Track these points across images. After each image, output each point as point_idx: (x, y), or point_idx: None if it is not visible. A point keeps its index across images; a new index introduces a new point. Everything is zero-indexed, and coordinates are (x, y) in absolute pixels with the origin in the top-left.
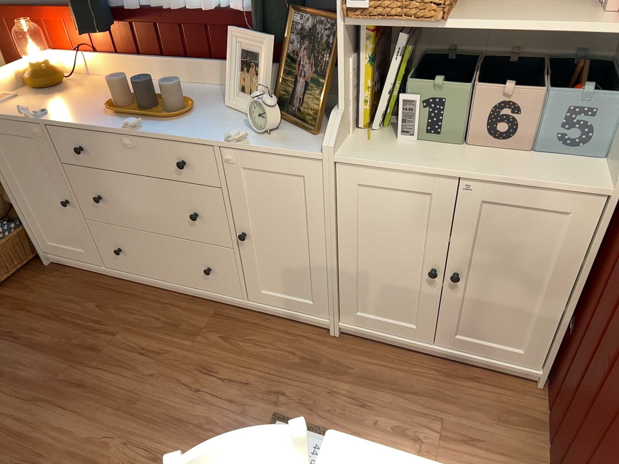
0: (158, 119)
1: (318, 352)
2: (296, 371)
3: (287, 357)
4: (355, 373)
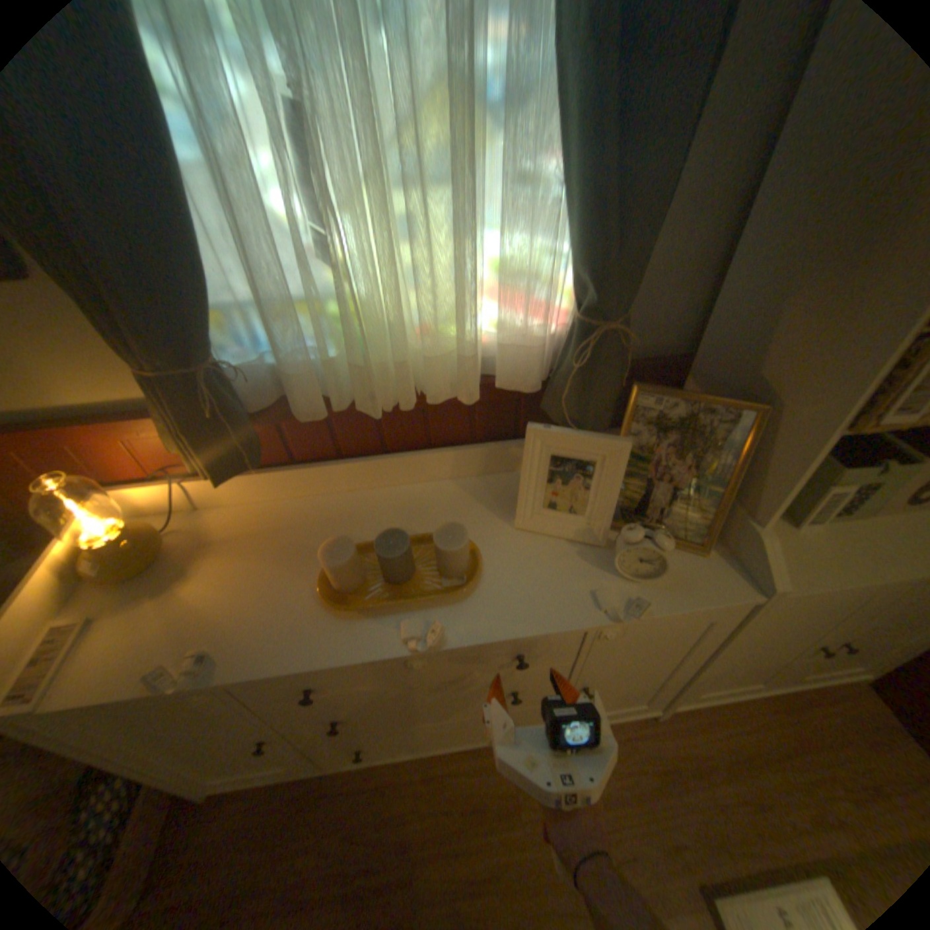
0: (439, 598)
1: (666, 759)
2: (670, 806)
3: (644, 788)
4: (723, 767)
